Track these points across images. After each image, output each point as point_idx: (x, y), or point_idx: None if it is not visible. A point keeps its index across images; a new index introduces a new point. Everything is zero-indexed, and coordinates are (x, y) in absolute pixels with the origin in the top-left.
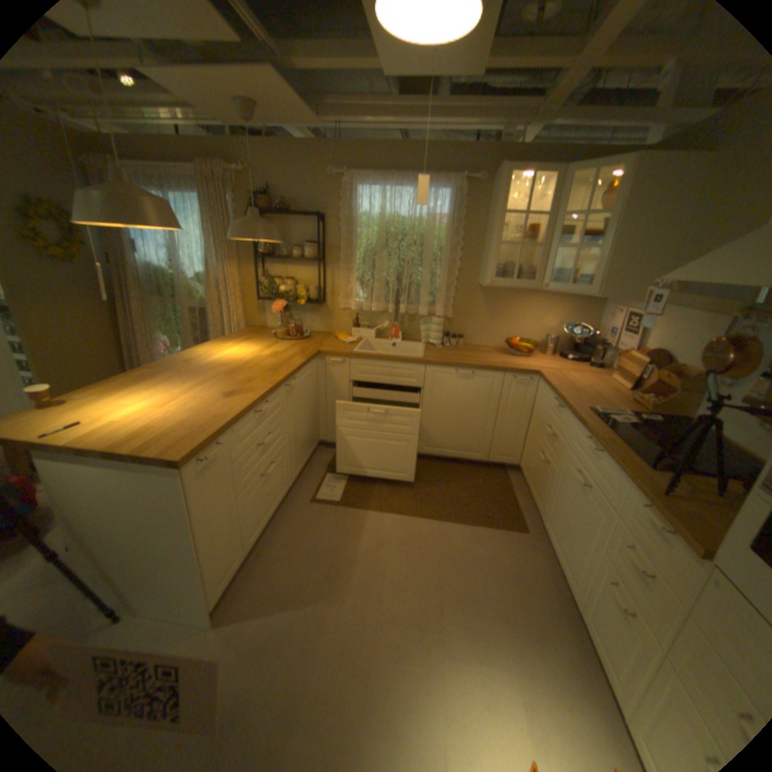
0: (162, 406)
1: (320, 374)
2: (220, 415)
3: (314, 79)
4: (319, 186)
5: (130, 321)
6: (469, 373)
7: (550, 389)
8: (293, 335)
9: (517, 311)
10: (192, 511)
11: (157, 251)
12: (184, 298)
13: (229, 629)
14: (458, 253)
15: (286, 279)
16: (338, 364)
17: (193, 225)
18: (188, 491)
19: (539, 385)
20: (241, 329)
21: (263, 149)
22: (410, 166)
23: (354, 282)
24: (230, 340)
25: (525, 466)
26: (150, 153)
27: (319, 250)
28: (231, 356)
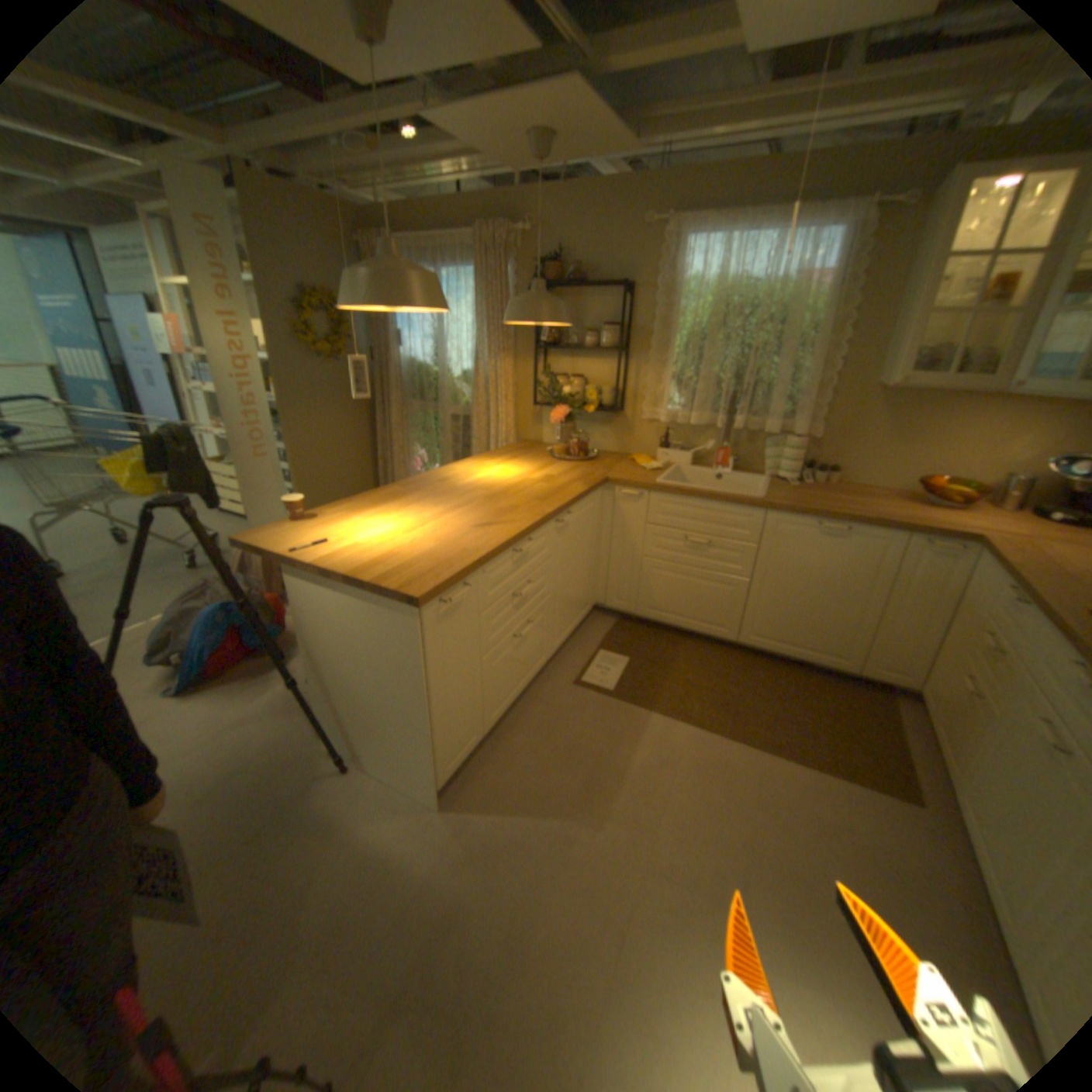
0: (408, 530)
1: (604, 510)
2: (471, 549)
3: (638, 84)
4: (630, 241)
5: (387, 429)
6: (842, 529)
7: (1003, 568)
8: (573, 455)
9: (951, 429)
10: (428, 663)
11: (422, 344)
12: (447, 402)
13: (457, 818)
14: (847, 331)
15: (572, 377)
16: (631, 499)
17: (464, 308)
18: (426, 636)
19: (980, 561)
20: (508, 444)
21: (558, 197)
22: (777, 196)
23: (668, 380)
24: (494, 457)
25: (932, 696)
26: (425, 220)
27: (620, 334)
28: (493, 477)
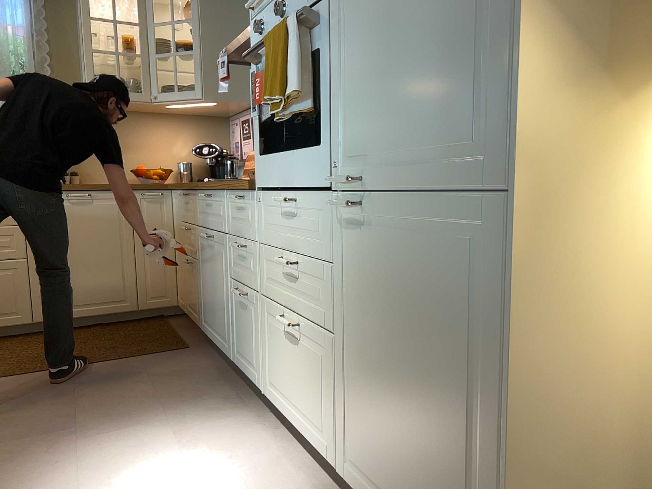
0: None
1: None
2: None
3: None
4: None
5: None
6: (85, 195)
7: (177, 188)
8: None
9: (139, 138)
10: None
11: None
12: None
13: None
14: (48, 70)
15: None
16: None
17: None
18: None
19: (172, 199)
20: None
21: None
22: None
23: None
24: None
25: (181, 298)
26: None
27: None
28: None
